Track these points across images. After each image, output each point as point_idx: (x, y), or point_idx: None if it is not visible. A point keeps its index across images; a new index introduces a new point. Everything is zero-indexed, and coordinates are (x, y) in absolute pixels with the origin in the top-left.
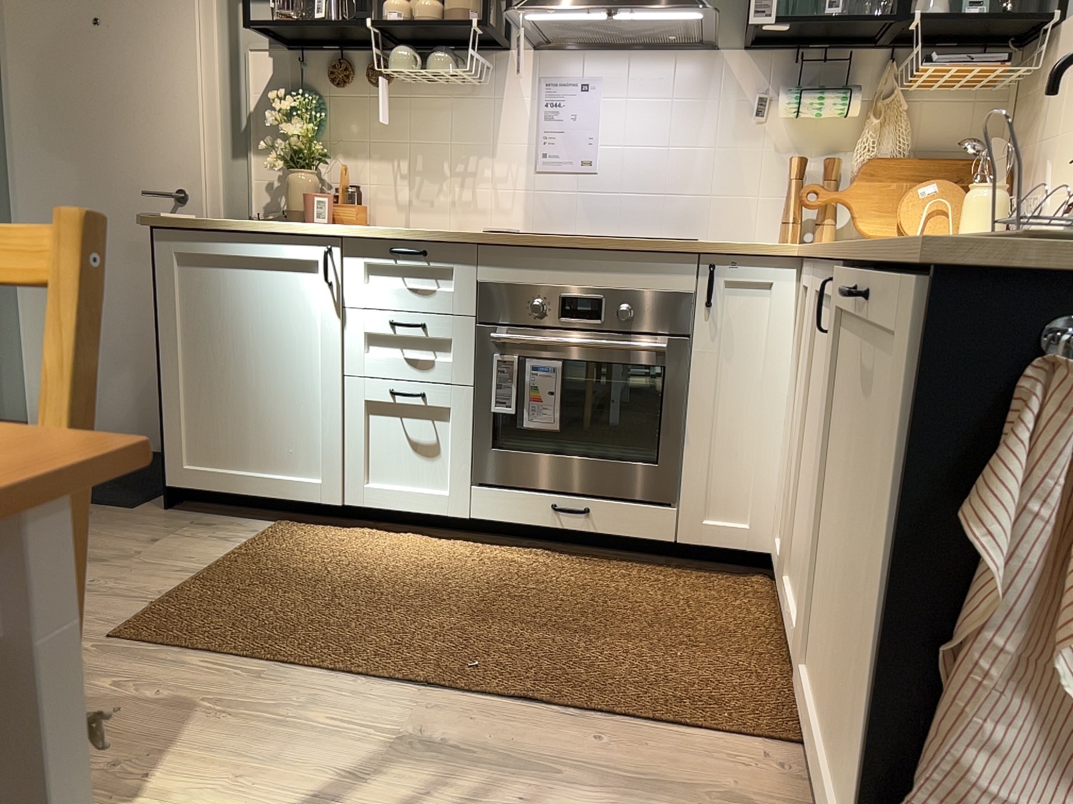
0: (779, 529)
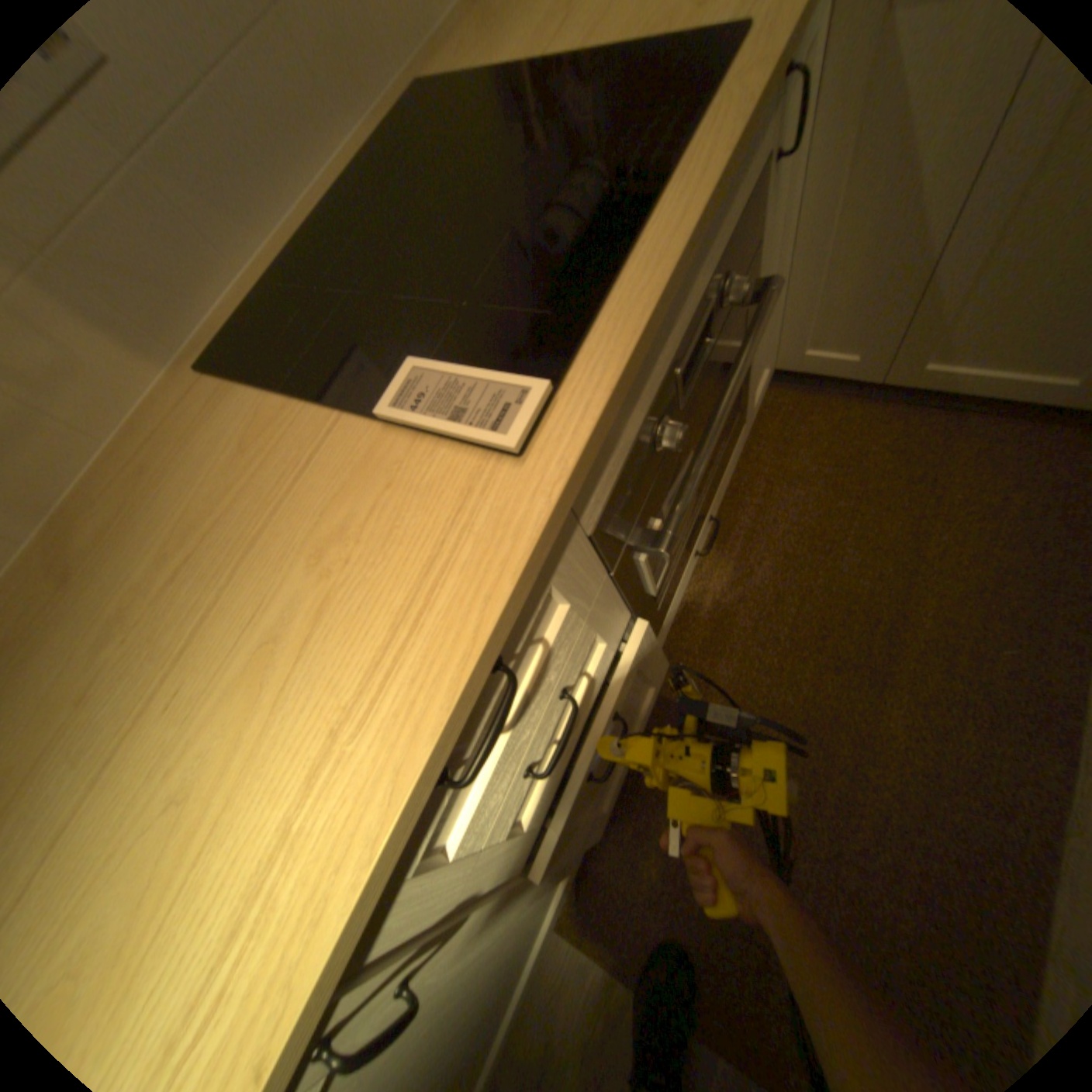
0: (794, 346)
